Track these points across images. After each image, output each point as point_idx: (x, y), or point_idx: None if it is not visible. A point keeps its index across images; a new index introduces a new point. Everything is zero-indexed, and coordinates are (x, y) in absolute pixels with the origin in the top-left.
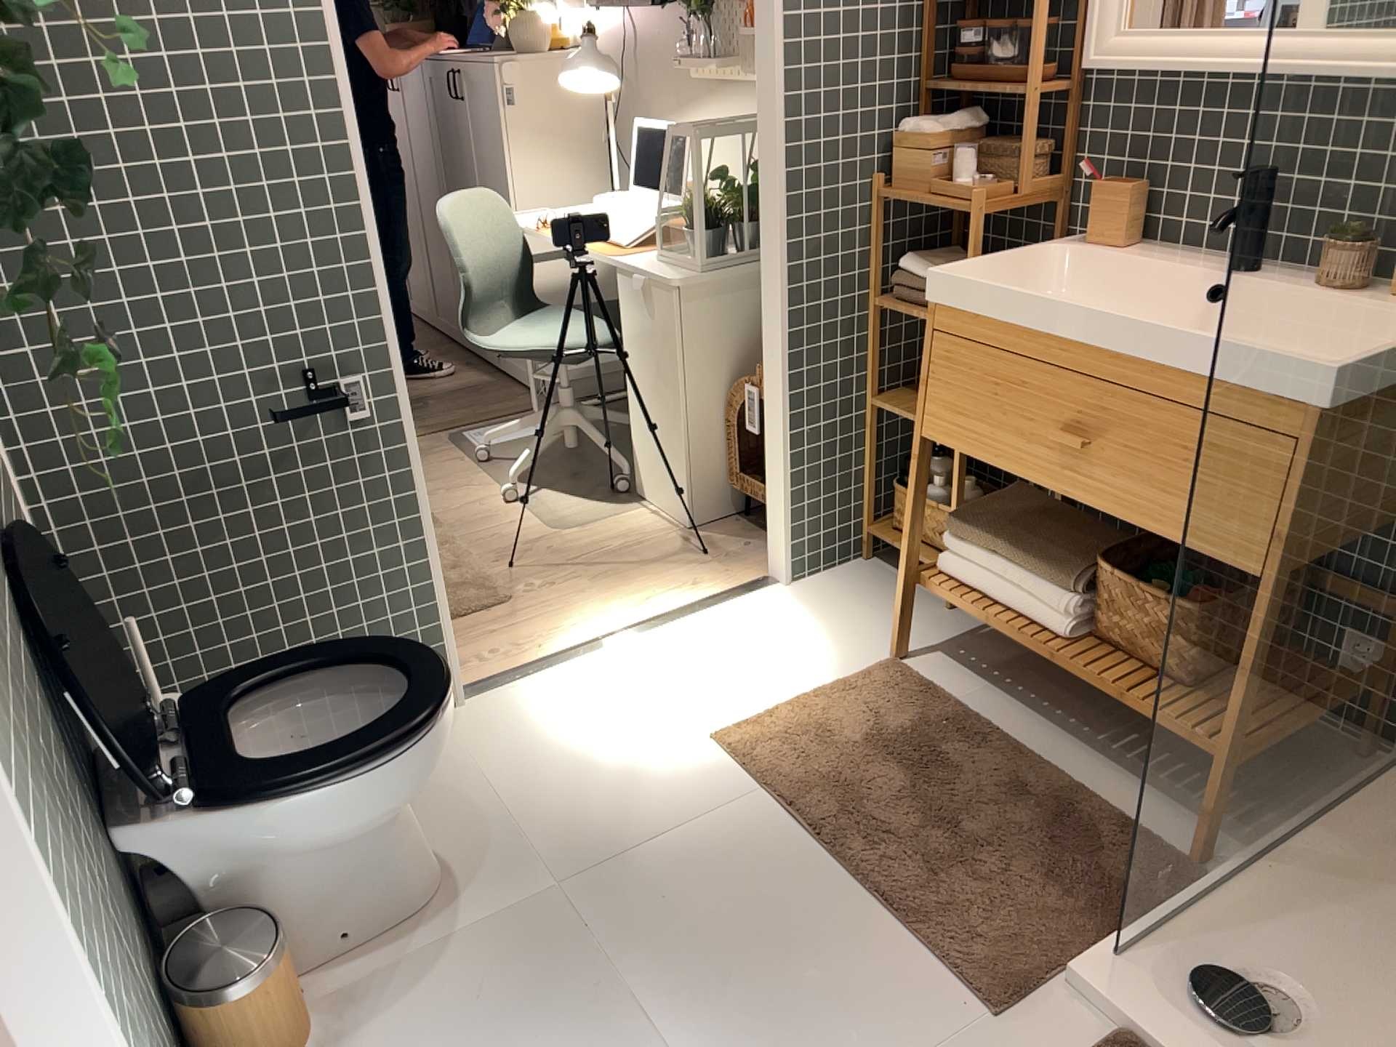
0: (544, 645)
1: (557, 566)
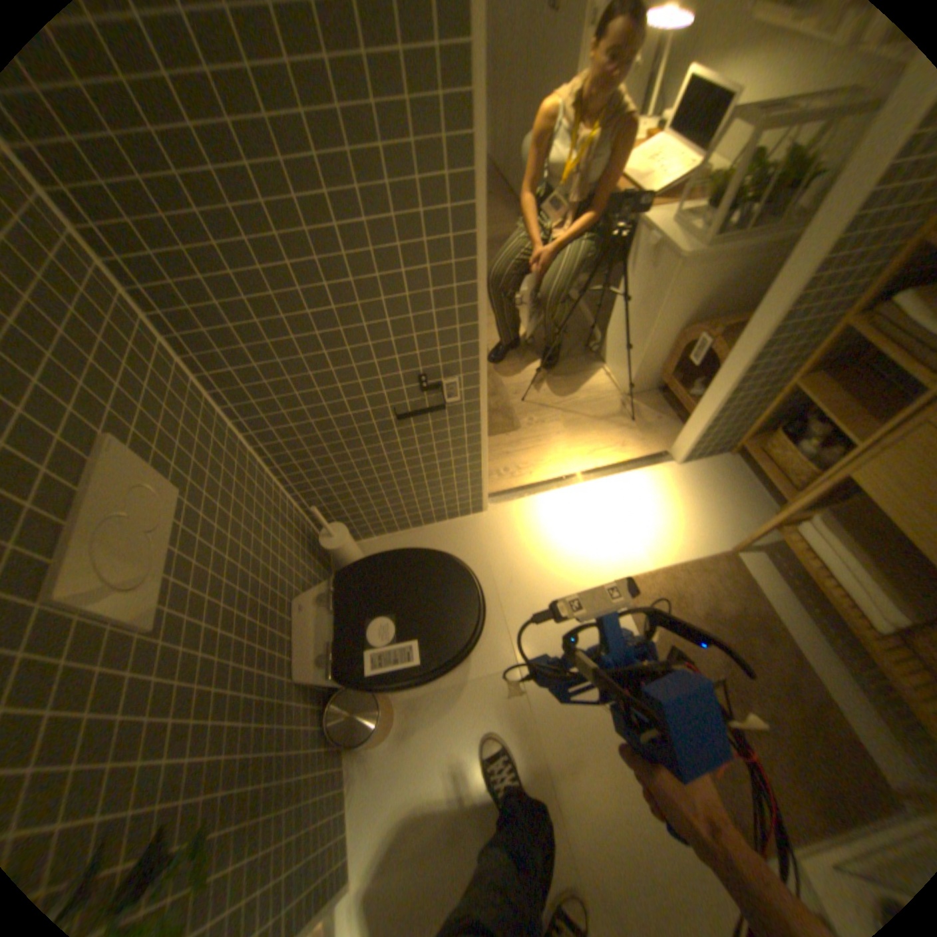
0: (531, 471)
1: (546, 406)
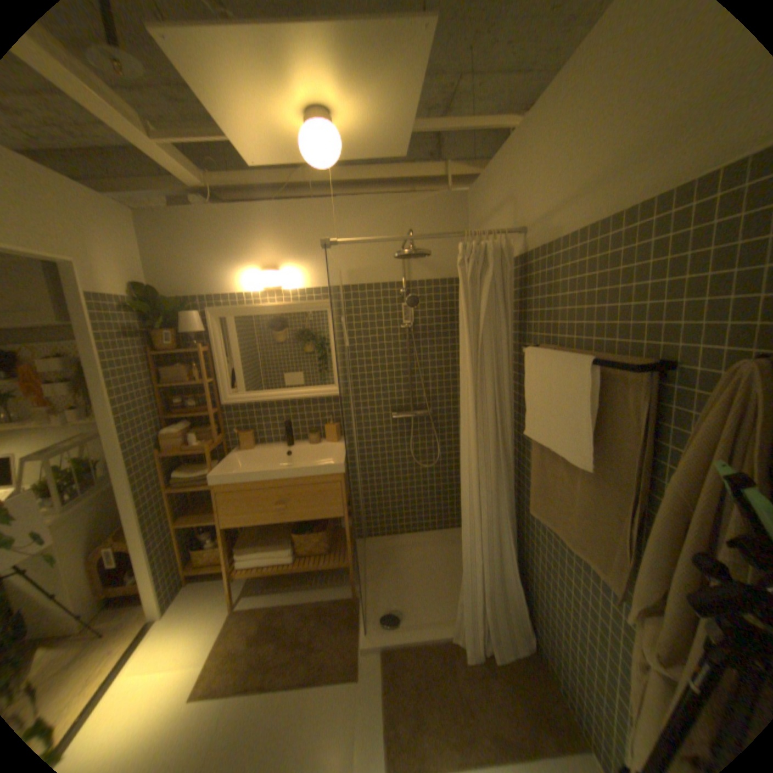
0: None
1: None
